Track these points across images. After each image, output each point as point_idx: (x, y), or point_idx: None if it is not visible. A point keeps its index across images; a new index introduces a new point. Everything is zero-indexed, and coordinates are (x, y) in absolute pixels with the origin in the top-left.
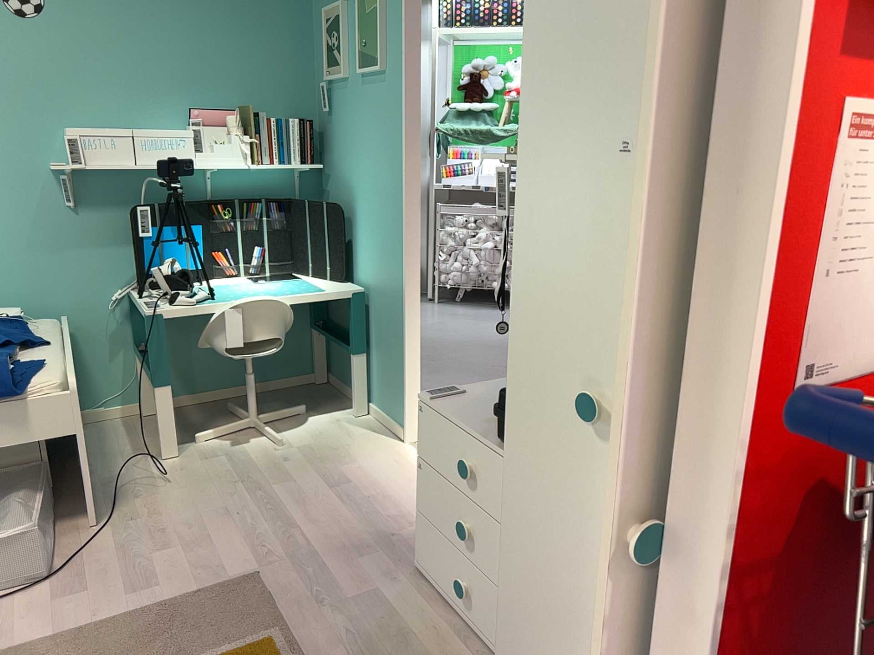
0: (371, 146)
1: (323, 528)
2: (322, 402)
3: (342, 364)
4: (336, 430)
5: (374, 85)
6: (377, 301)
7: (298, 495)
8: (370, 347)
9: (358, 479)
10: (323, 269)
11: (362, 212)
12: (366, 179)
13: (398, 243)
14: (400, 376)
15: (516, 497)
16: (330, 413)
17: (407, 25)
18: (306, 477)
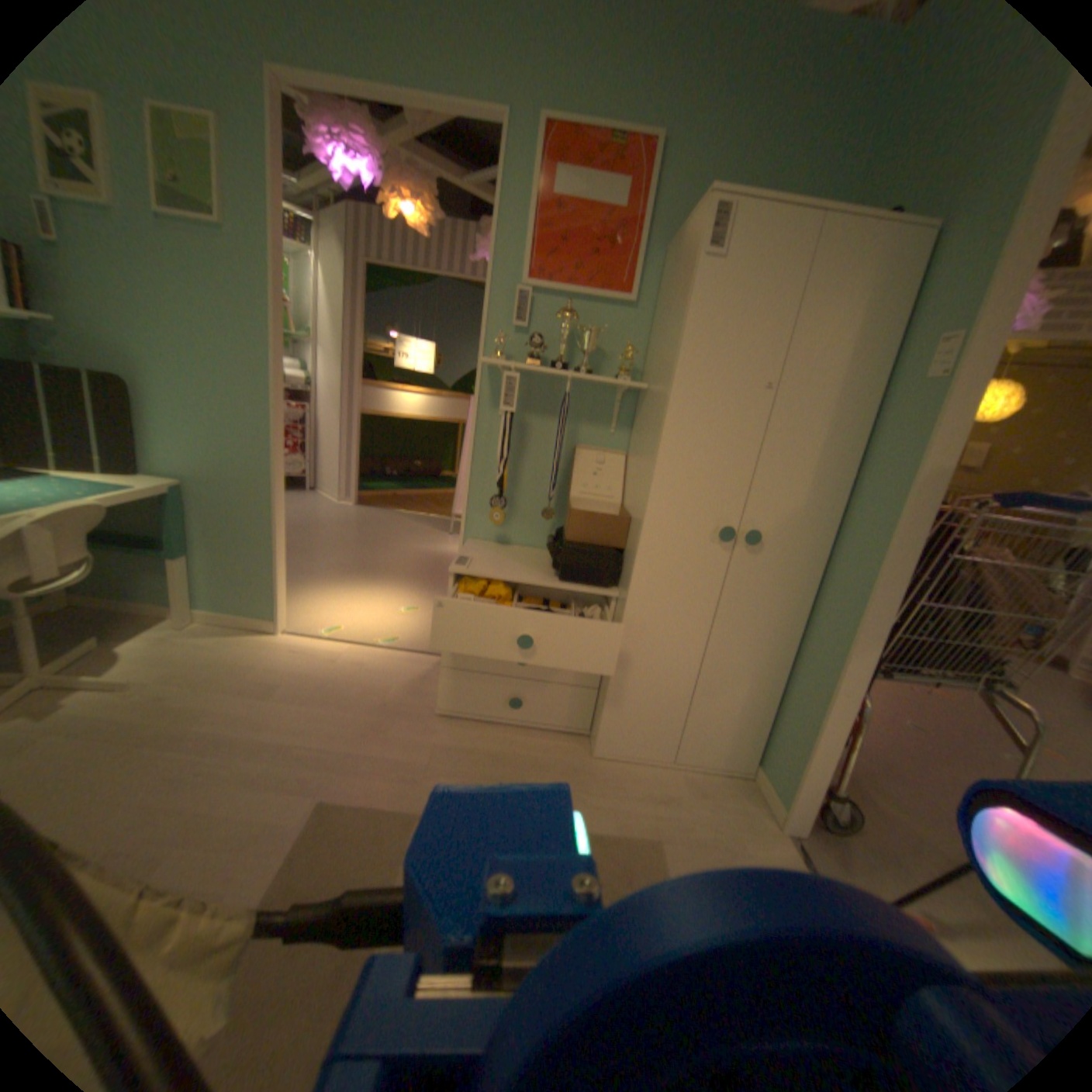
0: (186, 312)
1: (314, 733)
2: (99, 629)
3: (107, 579)
4: (175, 650)
5: (192, 239)
6: (207, 496)
7: (239, 723)
8: (188, 549)
9: (280, 681)
10: (83, 461)
11: (162, 391)
12: (172, 352)
13: (256, 431)
14: (261, 570)
15: (638, 607)
16: (133, 636)
17: (273, 188)
18: (219, 705)
